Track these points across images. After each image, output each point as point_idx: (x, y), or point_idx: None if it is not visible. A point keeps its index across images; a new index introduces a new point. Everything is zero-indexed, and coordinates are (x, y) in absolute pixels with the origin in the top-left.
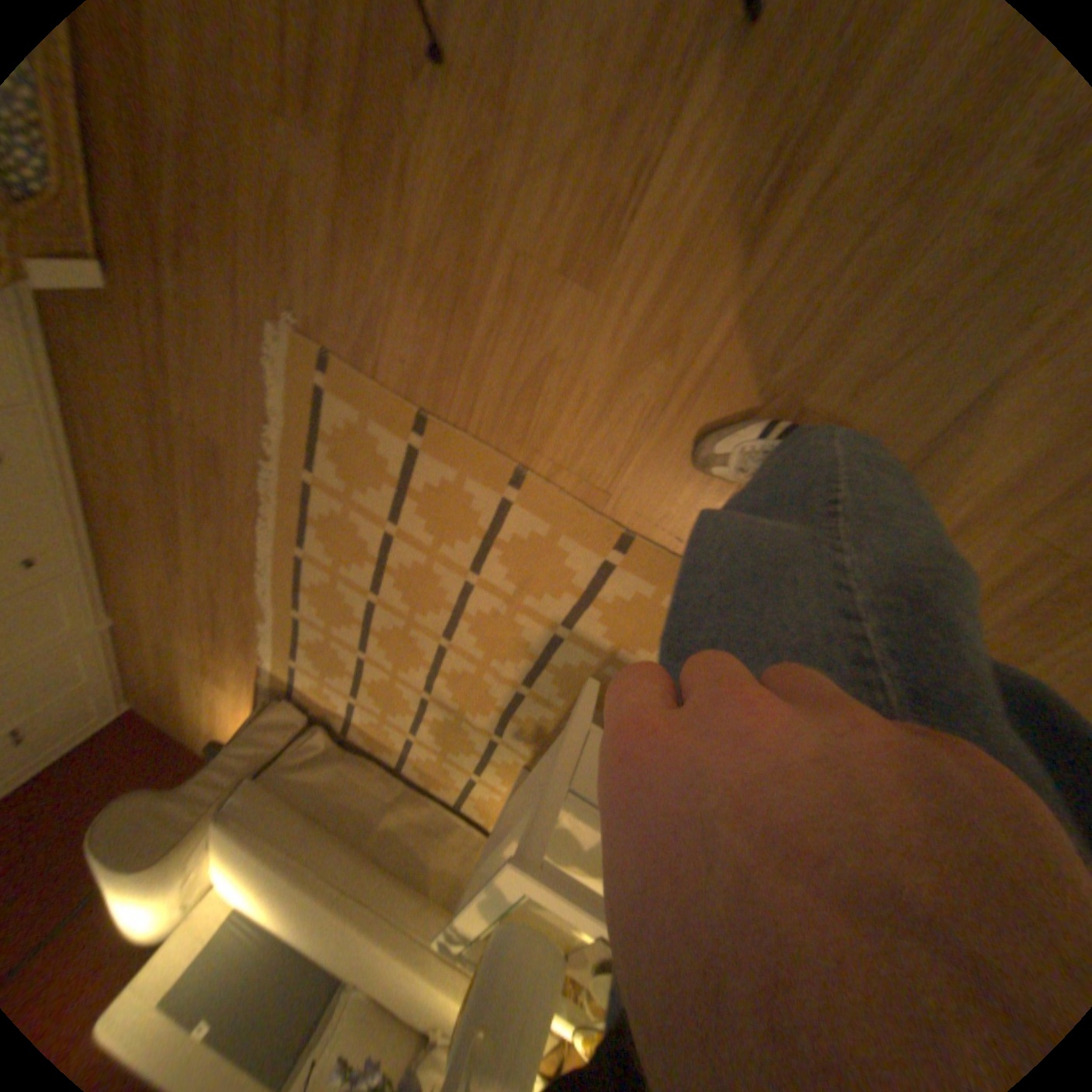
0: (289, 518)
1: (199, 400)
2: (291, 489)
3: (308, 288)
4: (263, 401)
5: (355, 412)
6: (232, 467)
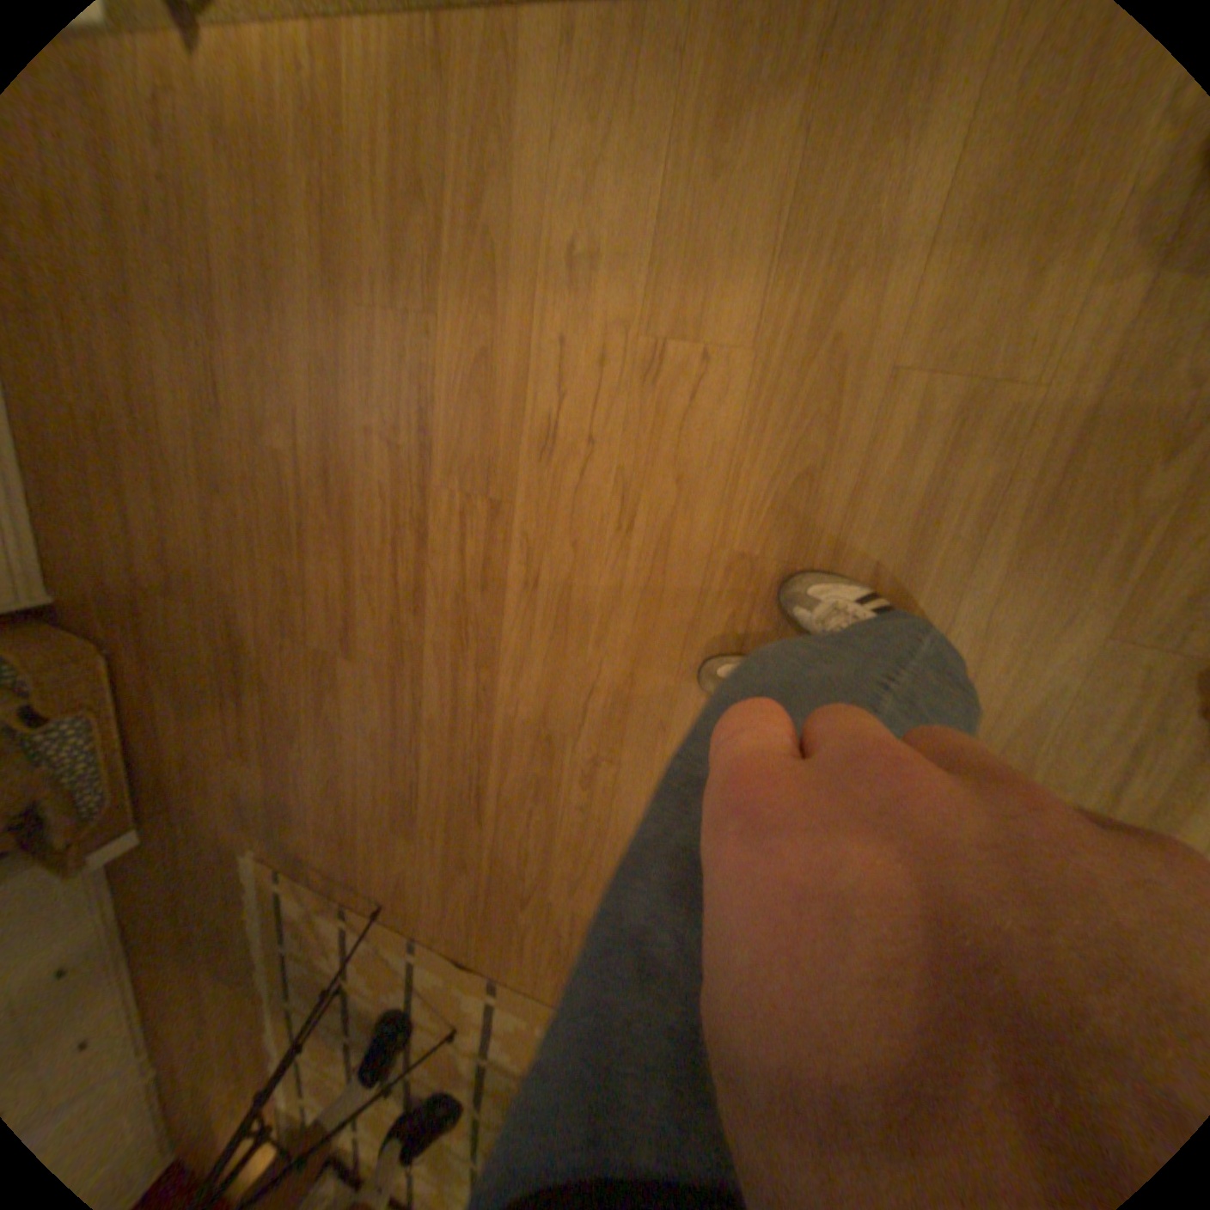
0: (266, 982)
1: (195, 902)
2: (263, 960)
3: (251, 838)
4: (235, 902)
5: (293, 909)
6: (223, 945)
